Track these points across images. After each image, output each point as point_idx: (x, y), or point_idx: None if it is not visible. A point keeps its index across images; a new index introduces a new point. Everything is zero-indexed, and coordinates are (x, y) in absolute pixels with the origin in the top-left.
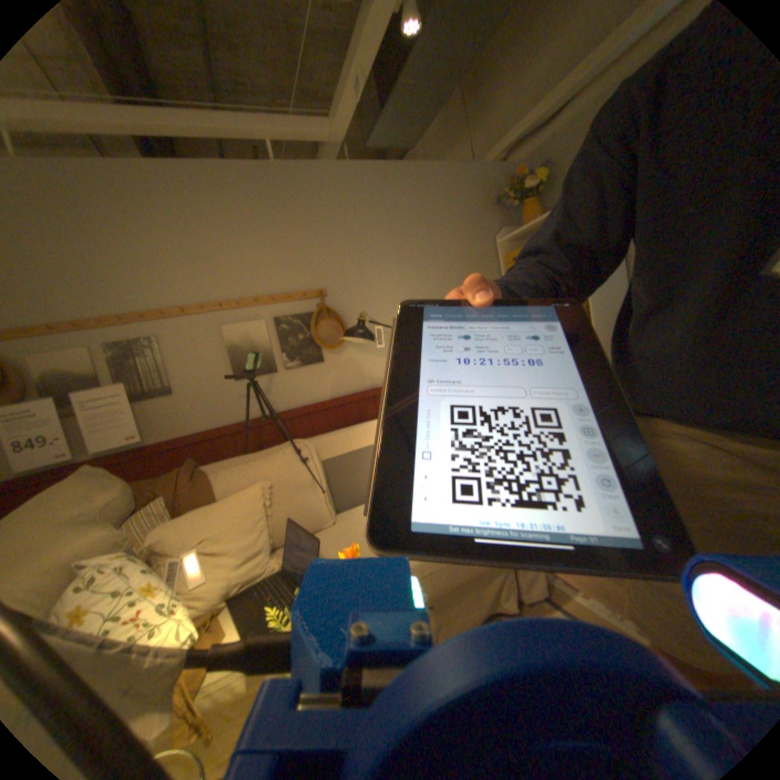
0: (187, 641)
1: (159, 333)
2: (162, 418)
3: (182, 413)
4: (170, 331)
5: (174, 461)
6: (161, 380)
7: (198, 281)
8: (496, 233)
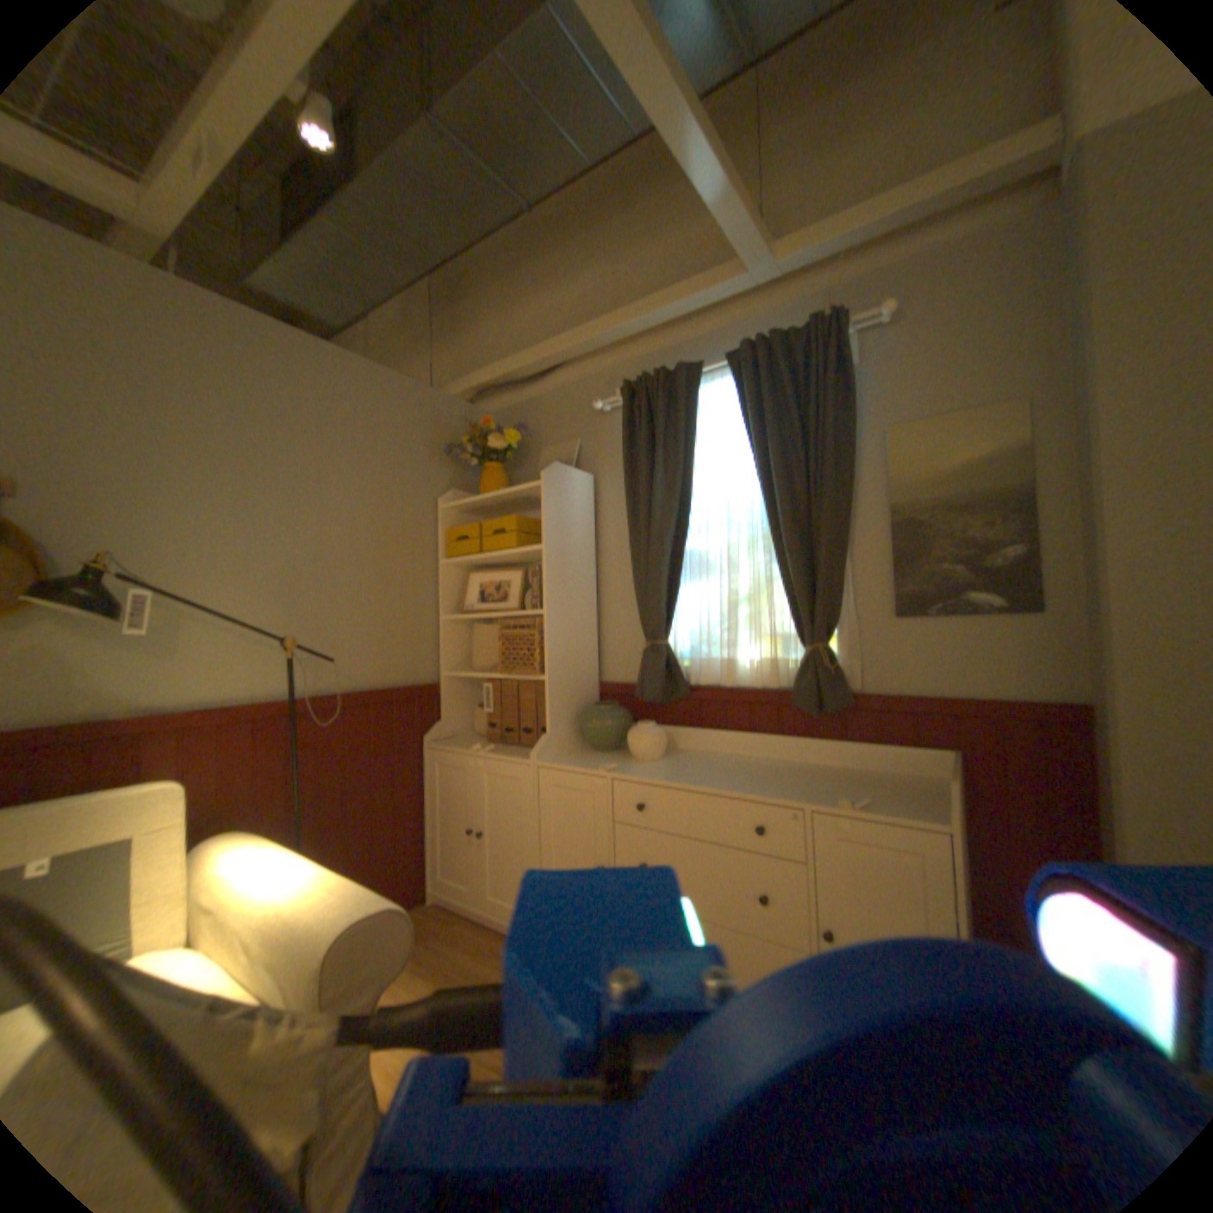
0: None
1: None
2: None
3: None
4: None
5: None
6: None
7: None
8: (441, 495)
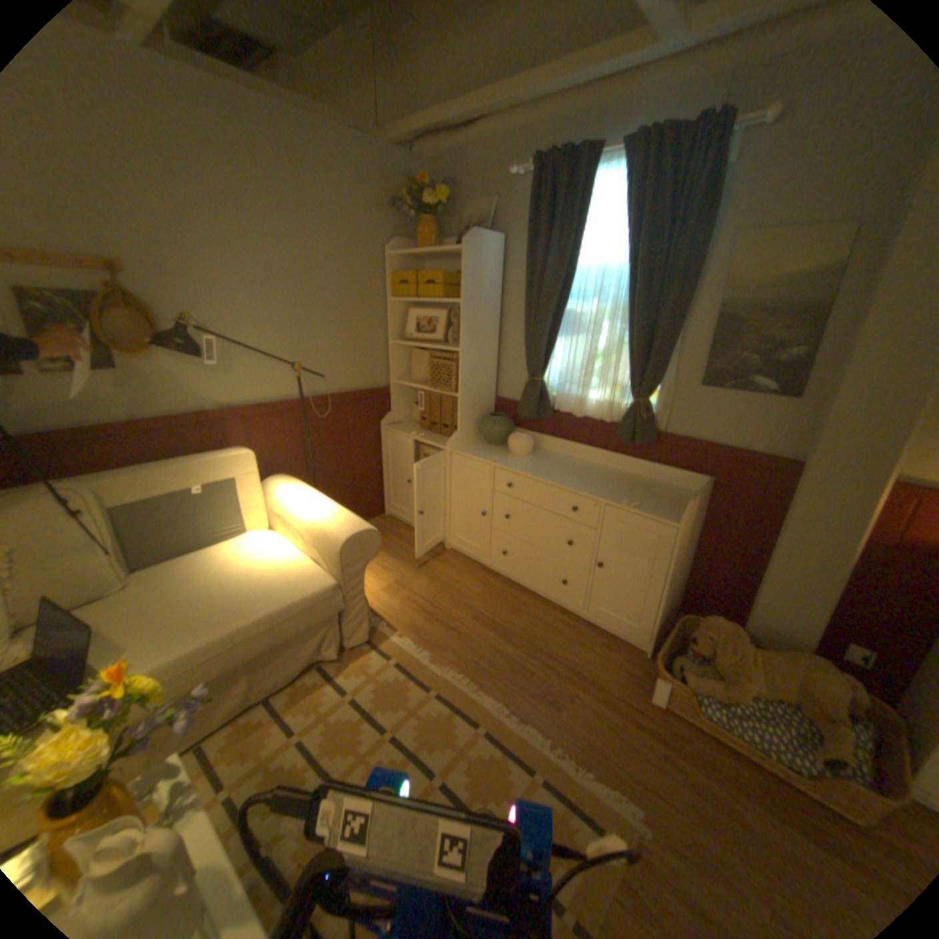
0: None
1: None
2: None
3: None
4: None
5: None
6: None
7: None
8: (388, 242)
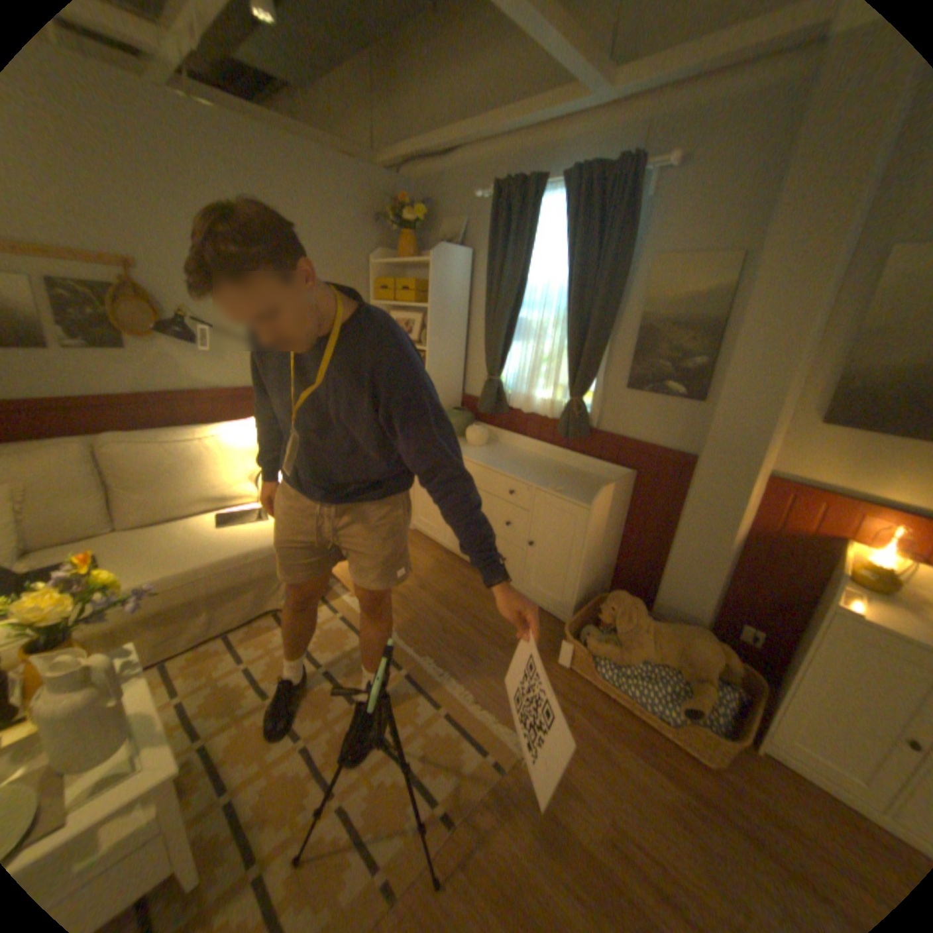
0: None
1: None
2: None
3: None
4: None
5: None
6: None
7: None
8: (372, 253)
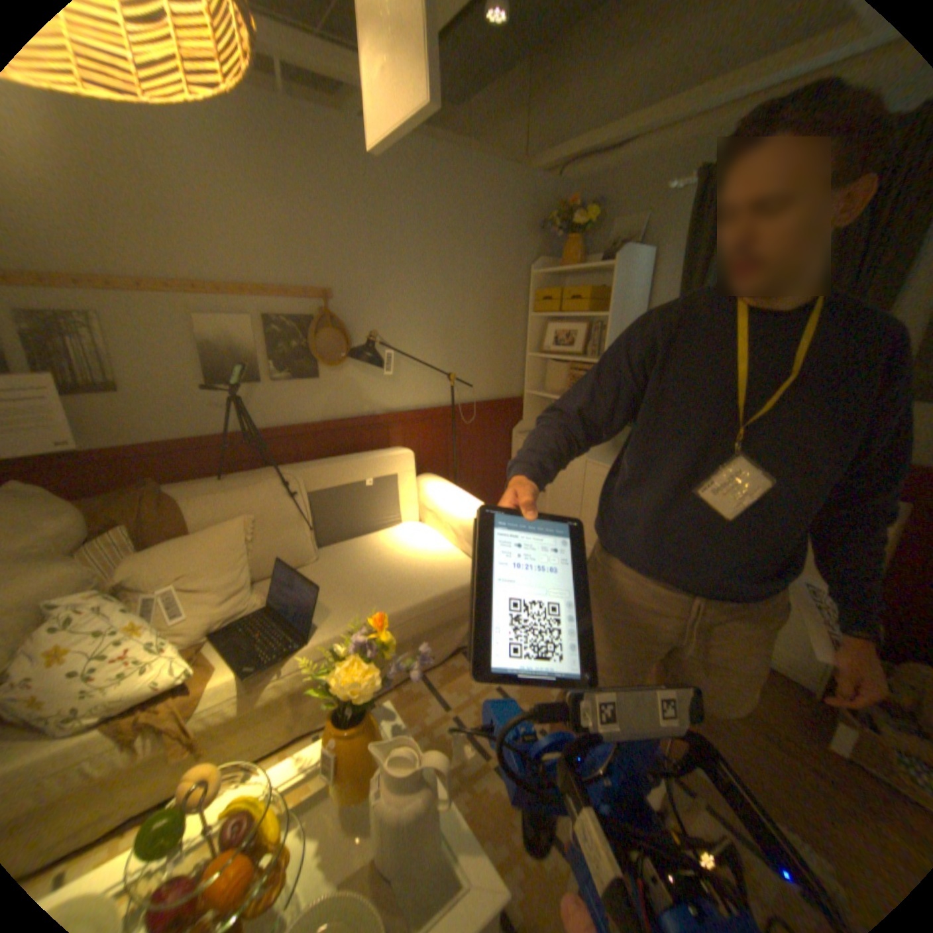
0: (180, 675)
1: (103, 309)
2: (103, 419)
3: (132, 417)
4: (118, 309)
5: (119, 474)
6: (104, 372)
7: (163, 247)
8: (533, 262)
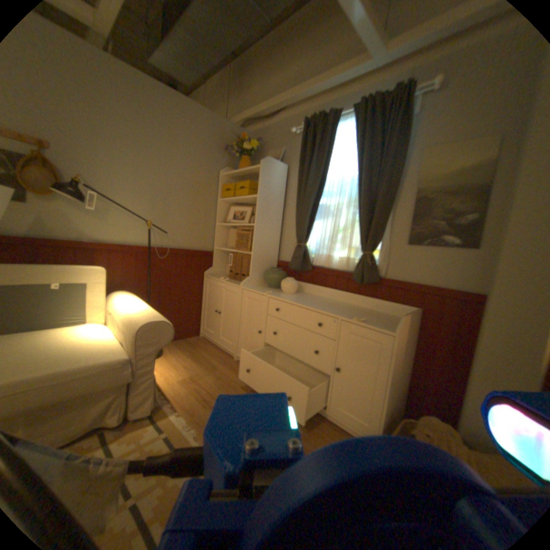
0: None
1: None
2: None
3: None
4: None
5: None
6: None
7: None
8: (222, 169)
